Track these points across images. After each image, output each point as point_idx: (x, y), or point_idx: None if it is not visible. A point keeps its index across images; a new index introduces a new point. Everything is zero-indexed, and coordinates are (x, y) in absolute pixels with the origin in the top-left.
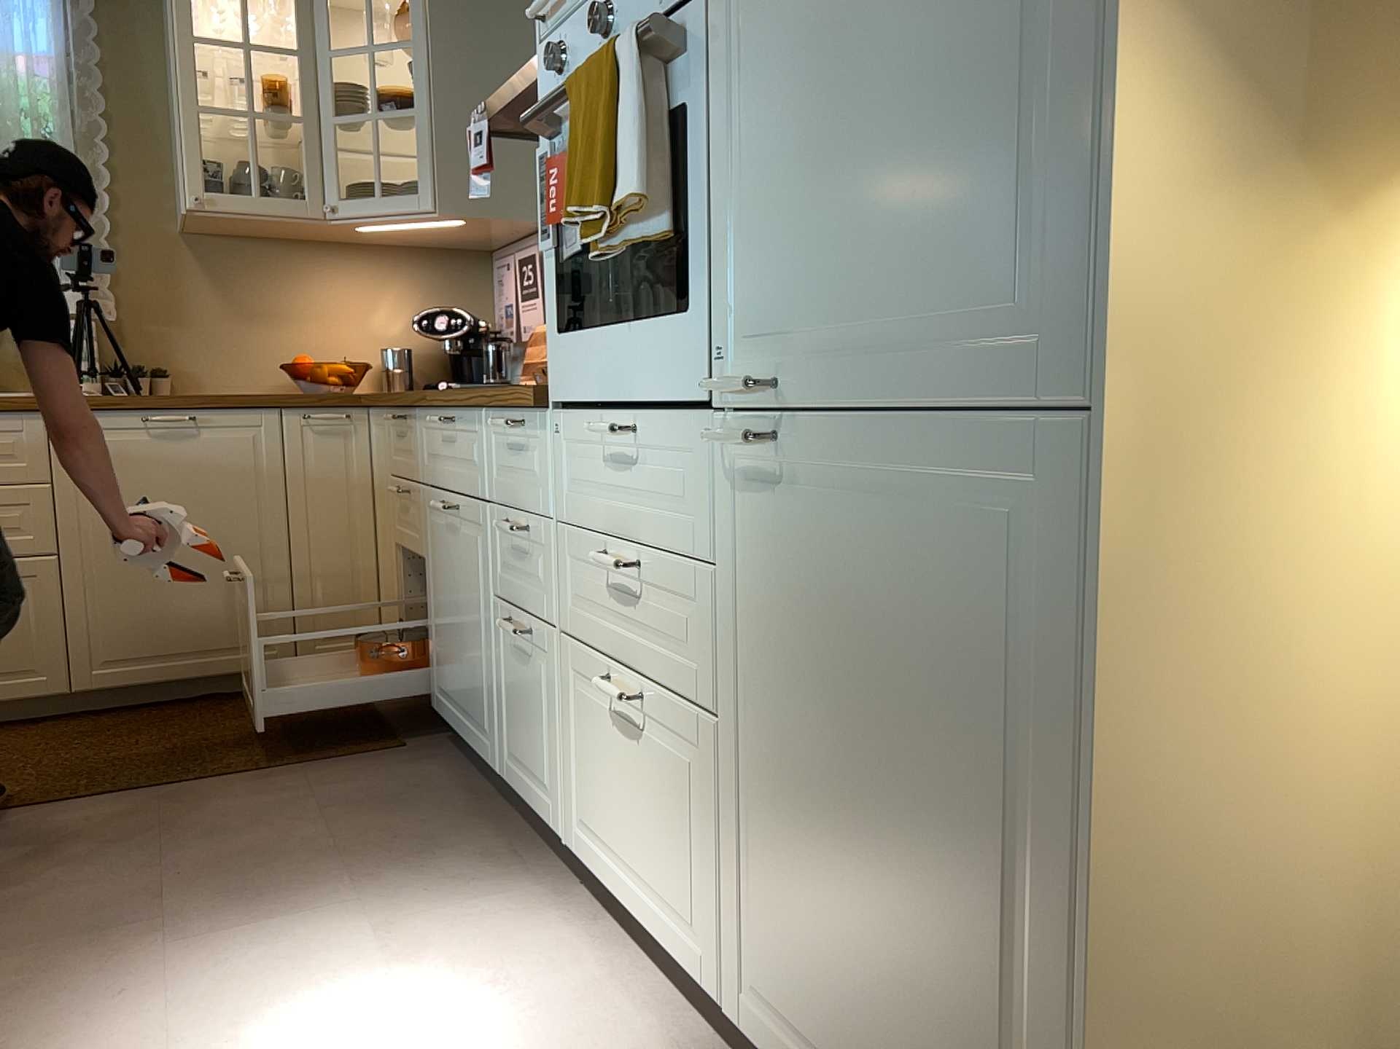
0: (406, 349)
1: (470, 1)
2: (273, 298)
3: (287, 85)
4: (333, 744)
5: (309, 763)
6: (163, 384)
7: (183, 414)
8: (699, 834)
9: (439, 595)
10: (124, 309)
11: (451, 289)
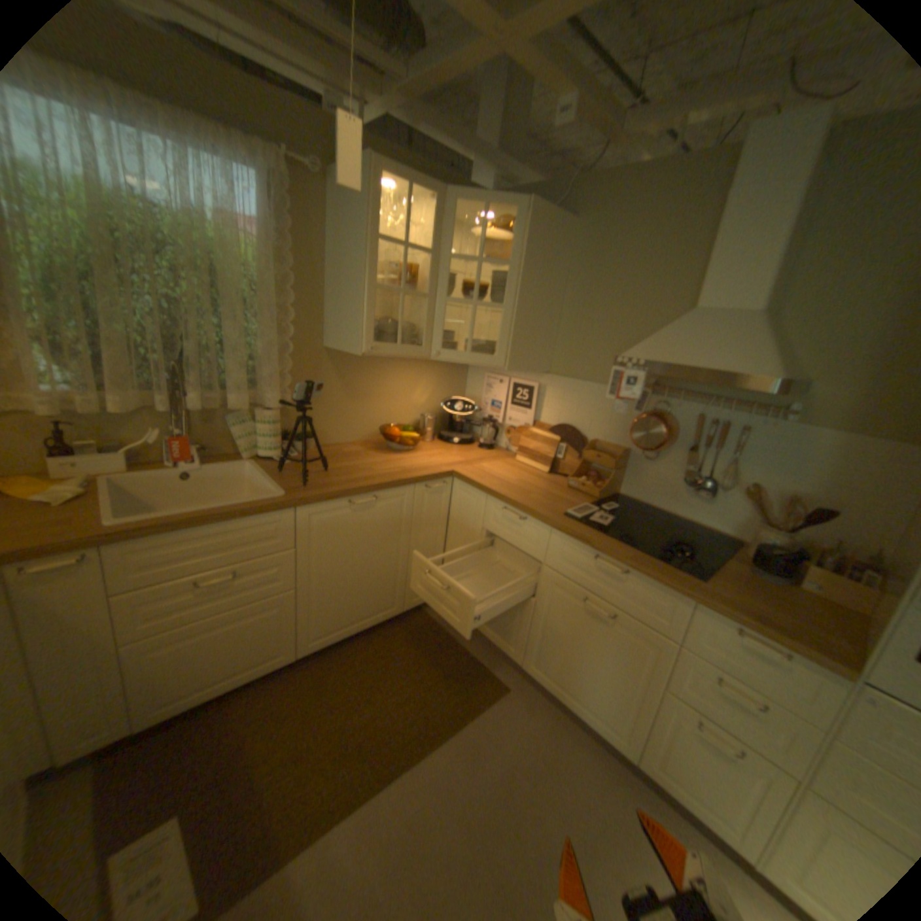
0: (425, 413)
1: (542, 243)
2: (369, 387)
3: (408, 268)
4: (469, 691)
5: (475, 719)
6: (311, 444)
7: (369, 496)
8: None
9: (558, 633)
10: (289, 397)
11: (449, 380)
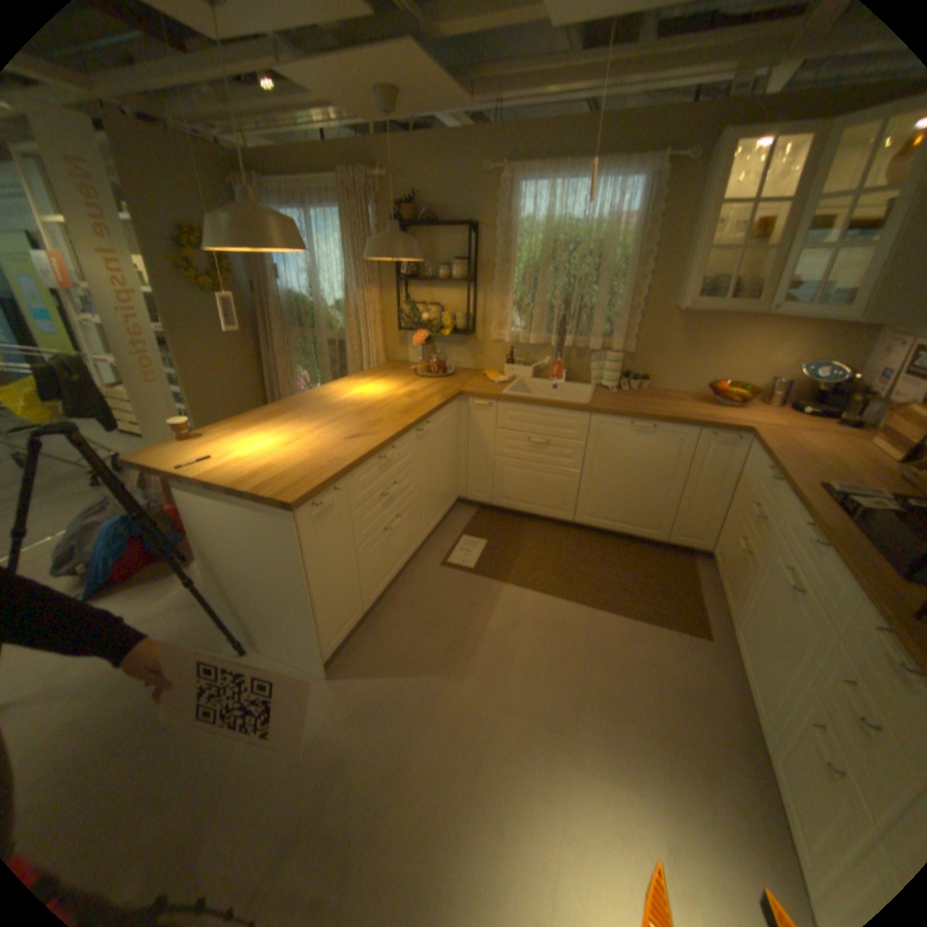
0: (789, 377)
1: None
2: (717, 342)
3: (774, 218)
4: (674, 614)
5: (660, 627)
6: (645, 384)
7: (650, 423)
8: None
9: (765, 602)
10: (638, 344)
11: (841, 341)
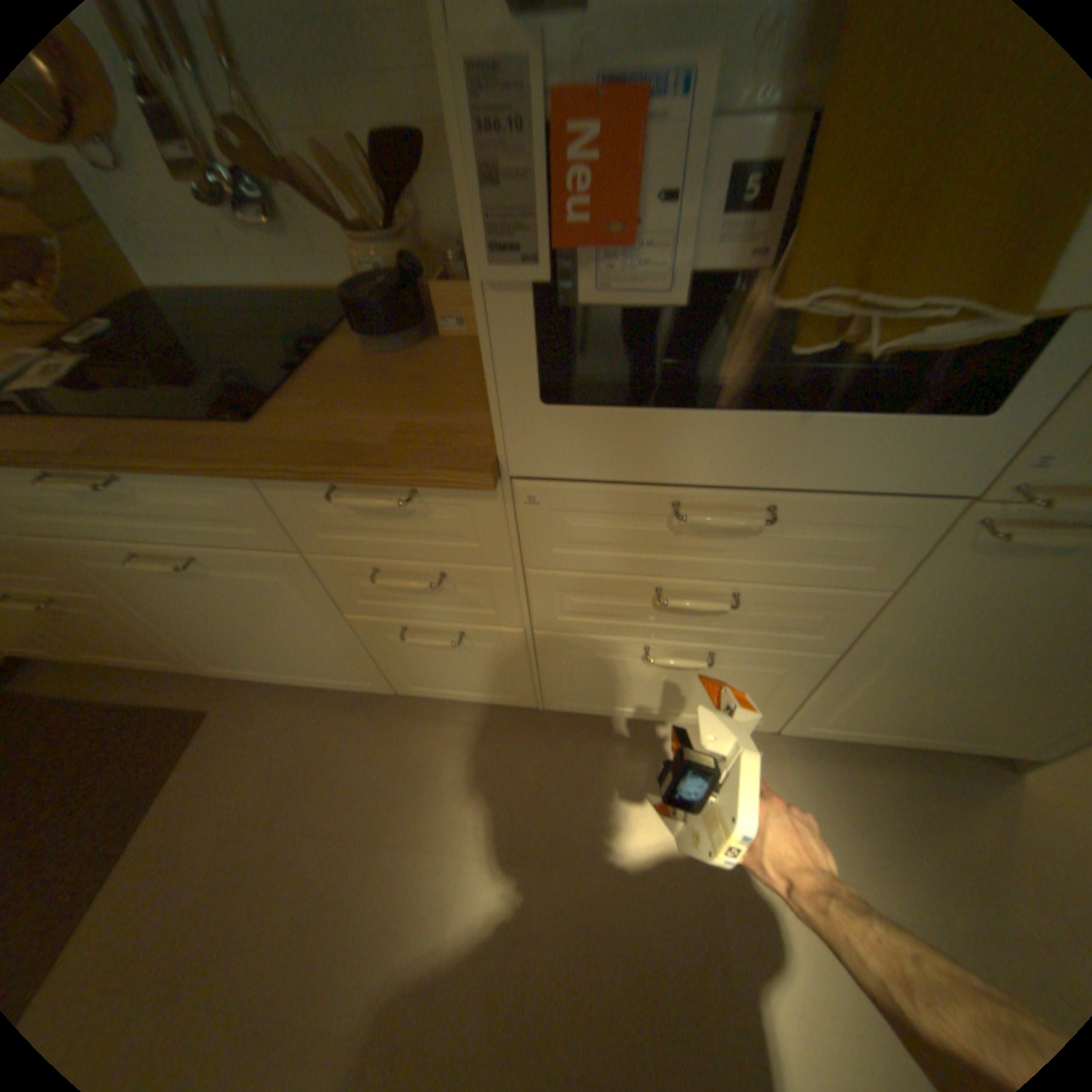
0: None
1: None
2: None
3: None
4: (131, 767)
5: (152, 802)
6: None
7: None
8: (772, 691)
9: (173, 618)
10: None
11: None
